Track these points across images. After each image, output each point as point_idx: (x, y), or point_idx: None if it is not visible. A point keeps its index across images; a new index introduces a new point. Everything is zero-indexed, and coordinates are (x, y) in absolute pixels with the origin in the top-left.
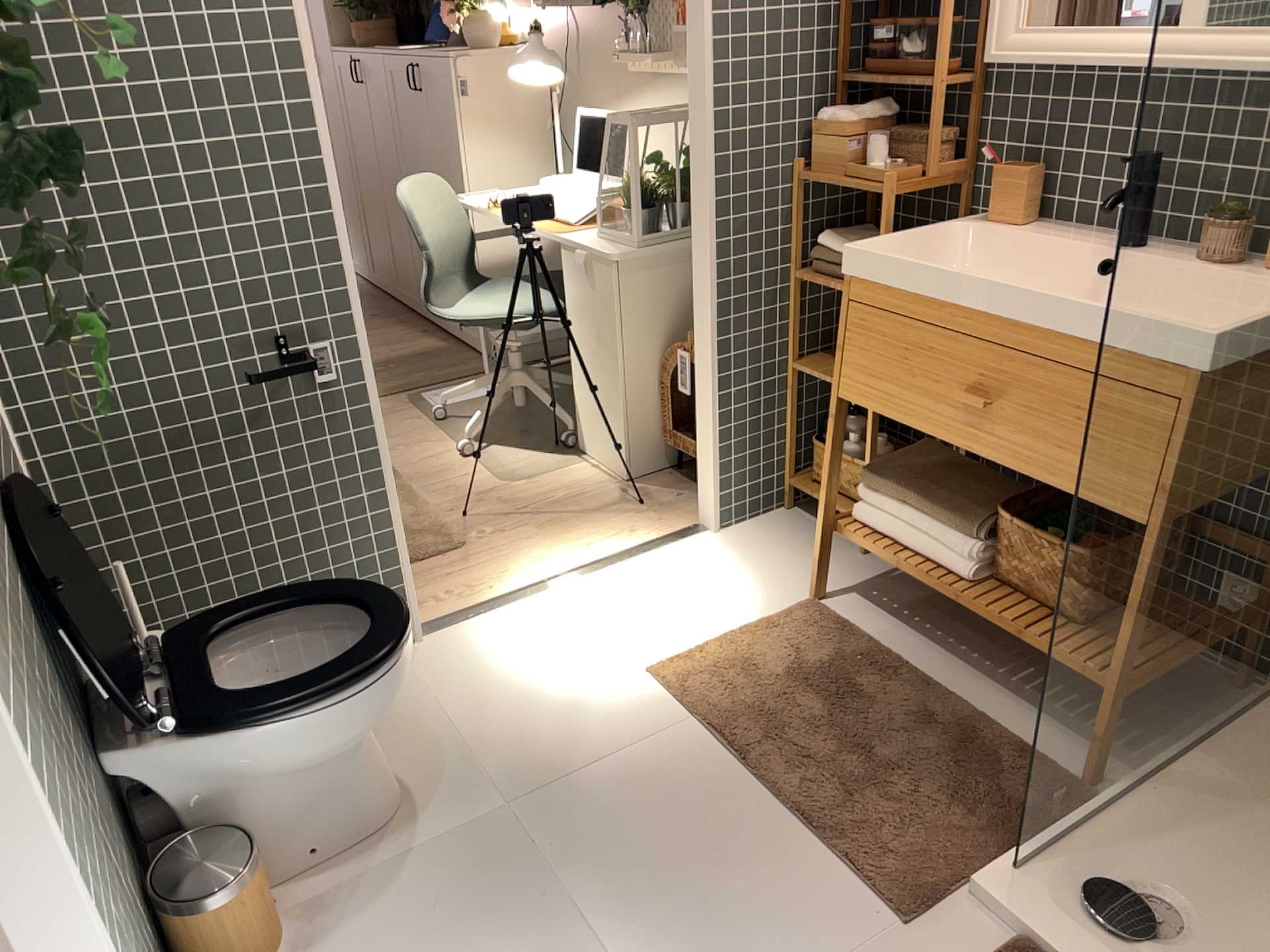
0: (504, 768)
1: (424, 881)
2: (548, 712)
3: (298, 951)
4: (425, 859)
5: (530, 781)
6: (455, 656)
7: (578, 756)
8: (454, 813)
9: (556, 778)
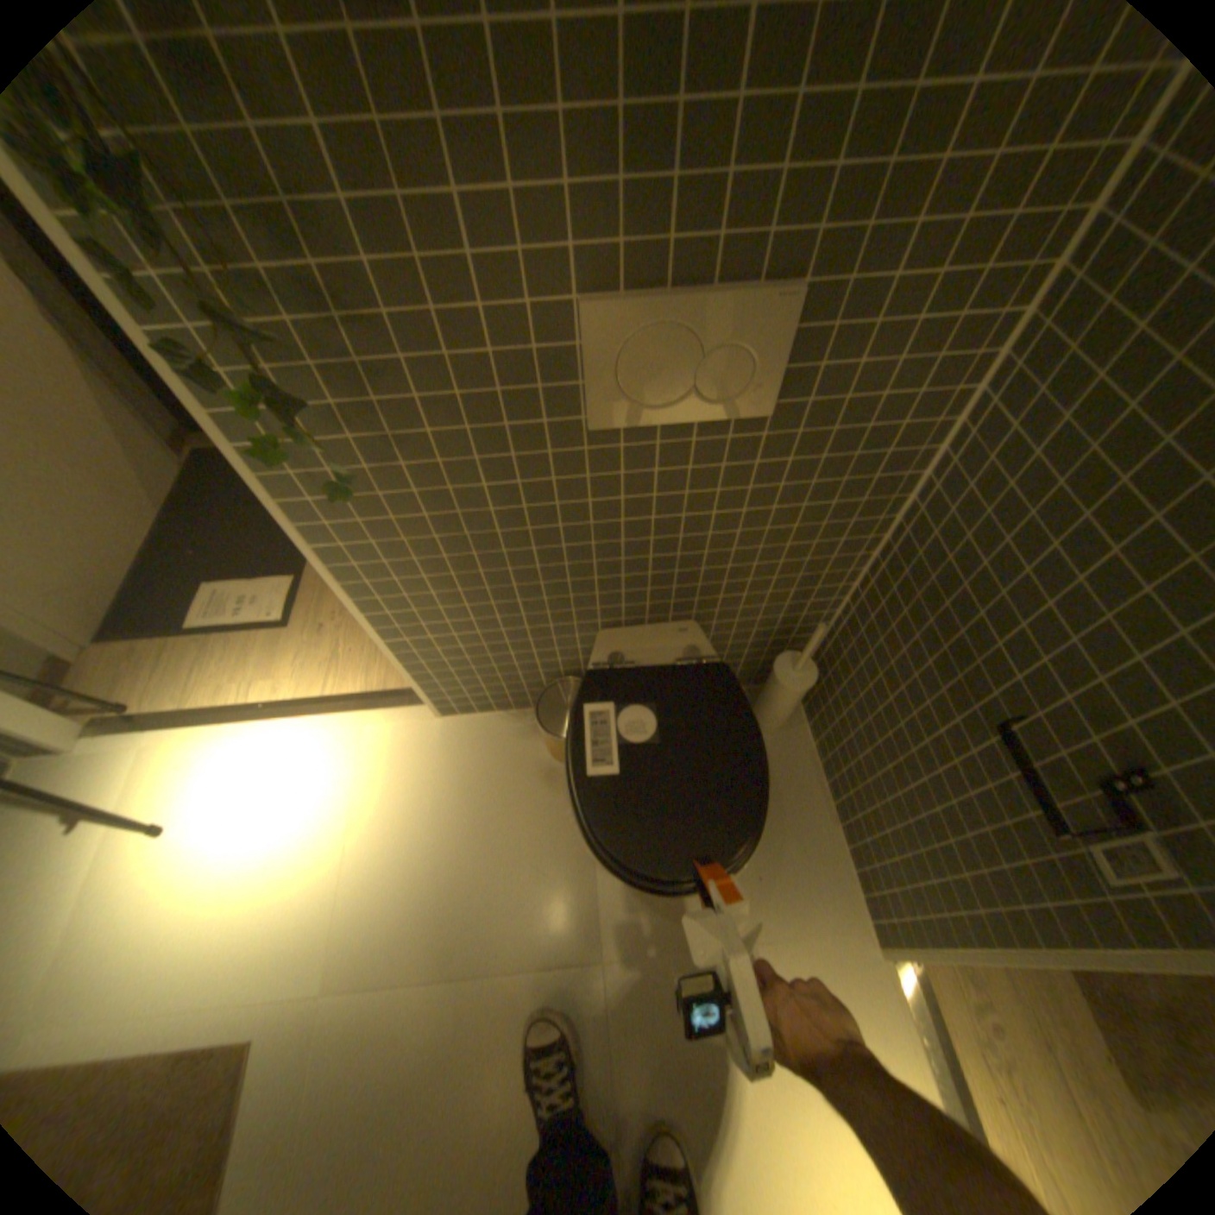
0: (646, 983)
1: (559, 870)
2: (708, 1070)
3: (549, 775)
4: (579, 877)
5: (617, 1003)
6: (846, 995)
7: (627, 1073)
8: (614, 915)
9: (610, 1032)
